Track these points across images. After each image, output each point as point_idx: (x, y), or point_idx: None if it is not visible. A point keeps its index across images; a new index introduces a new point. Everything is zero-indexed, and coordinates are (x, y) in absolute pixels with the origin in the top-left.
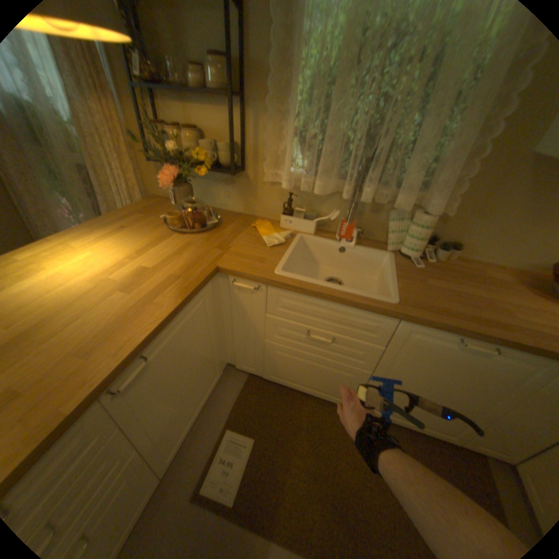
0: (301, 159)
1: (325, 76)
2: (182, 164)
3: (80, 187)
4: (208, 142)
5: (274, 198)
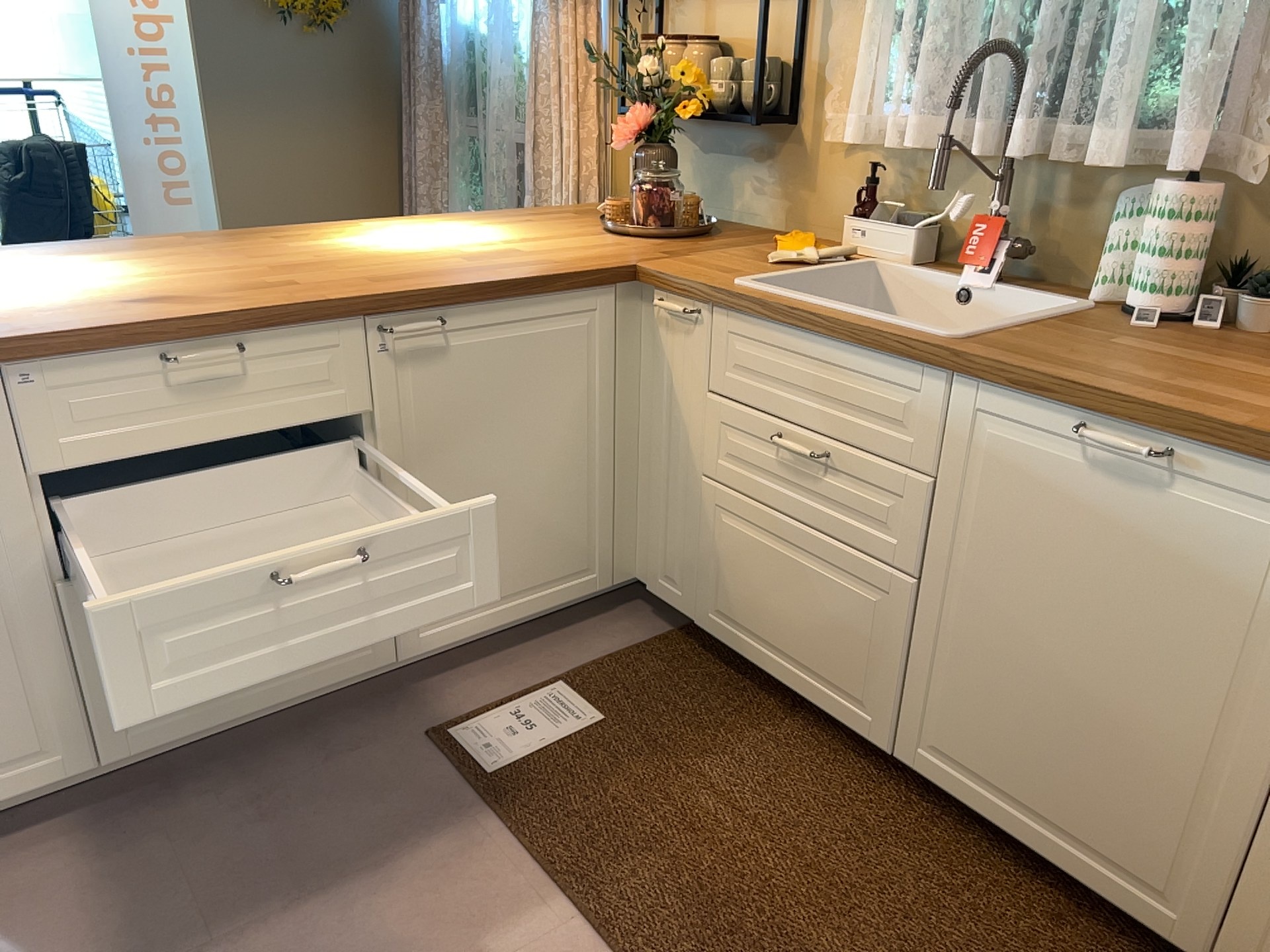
0: (901, 83)
1: None
2: (658, 102)
3: (507, 186)
4: (724, 64)
5: (848, 187)
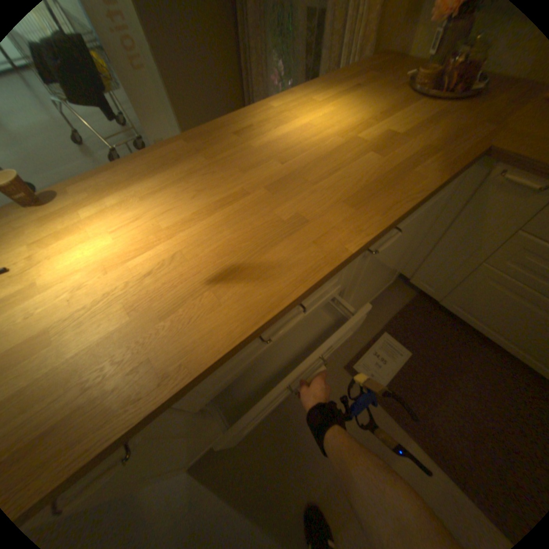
0: None
1: None
2: None
3: (304, 40)
4: None
5: None
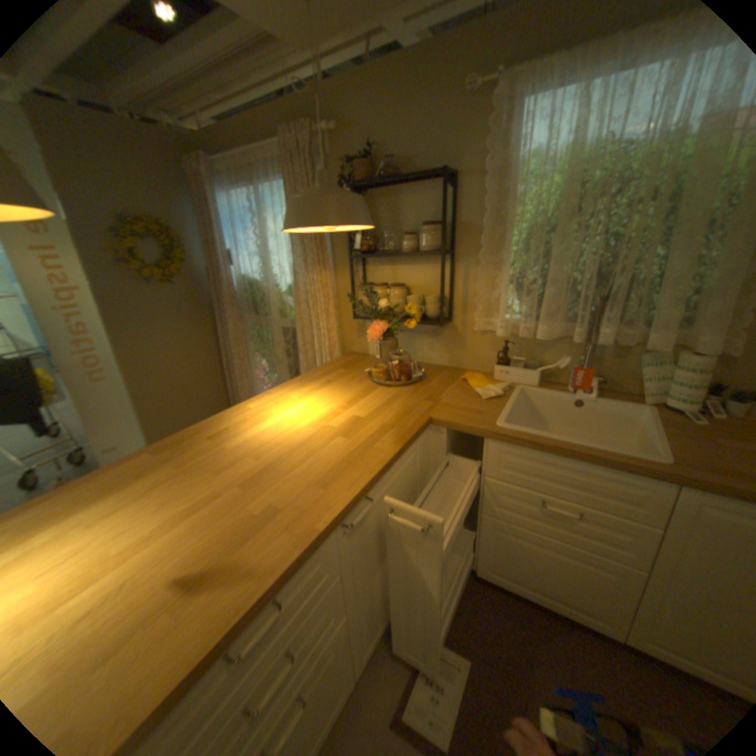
0: (517, 304)
1: (542, 226)
2: (390, 319)
3: (282, 347)
4: (416, 297)
5: (485, 347)
